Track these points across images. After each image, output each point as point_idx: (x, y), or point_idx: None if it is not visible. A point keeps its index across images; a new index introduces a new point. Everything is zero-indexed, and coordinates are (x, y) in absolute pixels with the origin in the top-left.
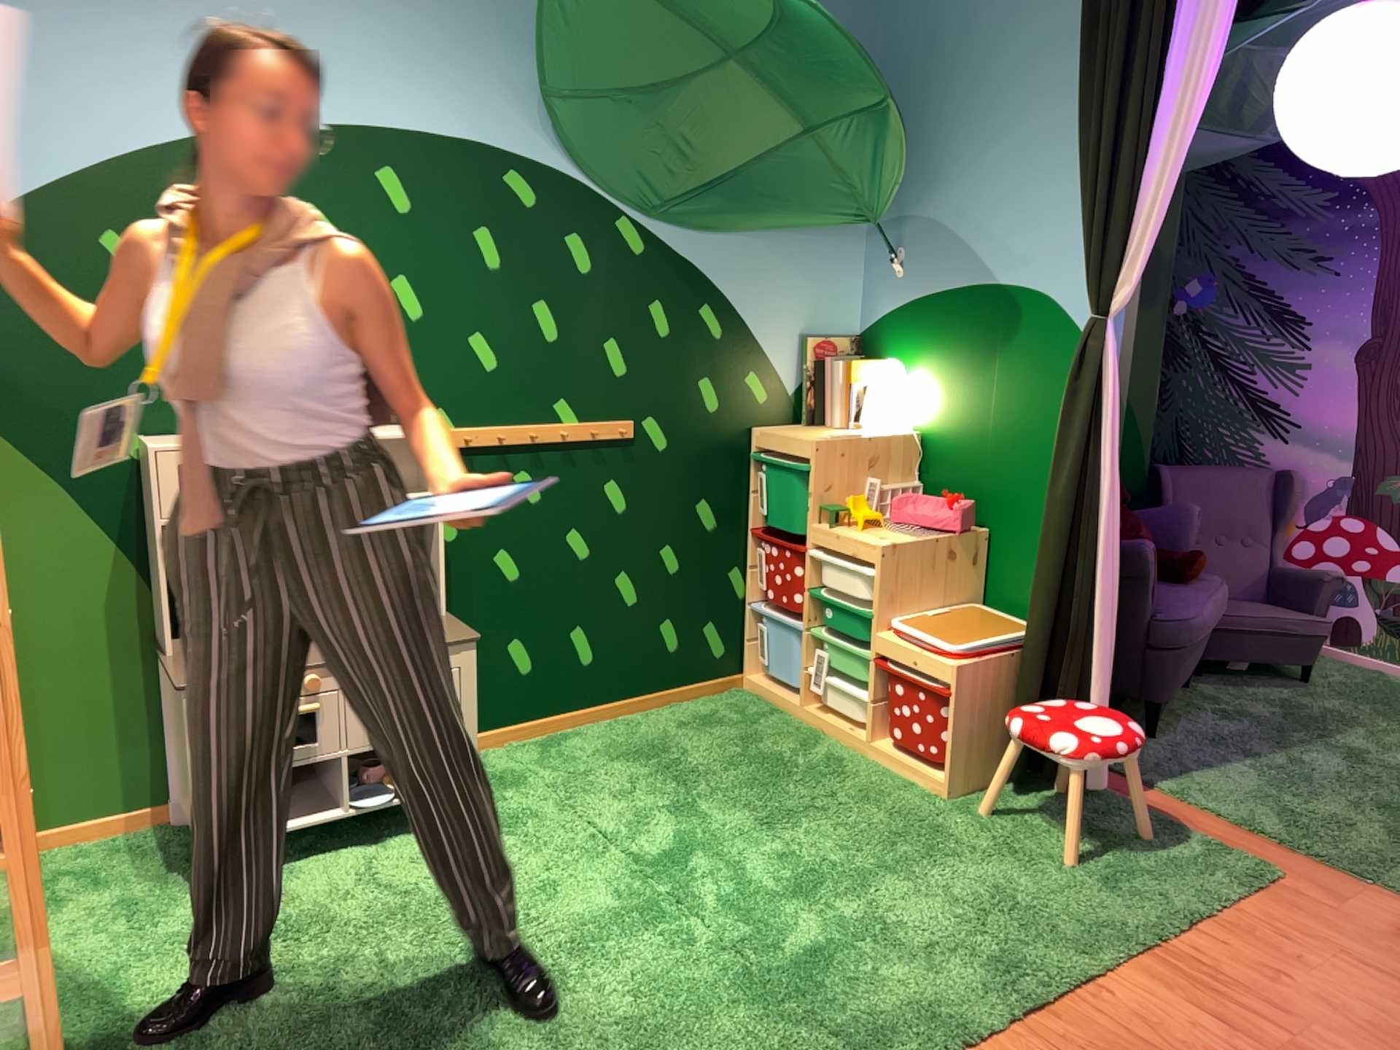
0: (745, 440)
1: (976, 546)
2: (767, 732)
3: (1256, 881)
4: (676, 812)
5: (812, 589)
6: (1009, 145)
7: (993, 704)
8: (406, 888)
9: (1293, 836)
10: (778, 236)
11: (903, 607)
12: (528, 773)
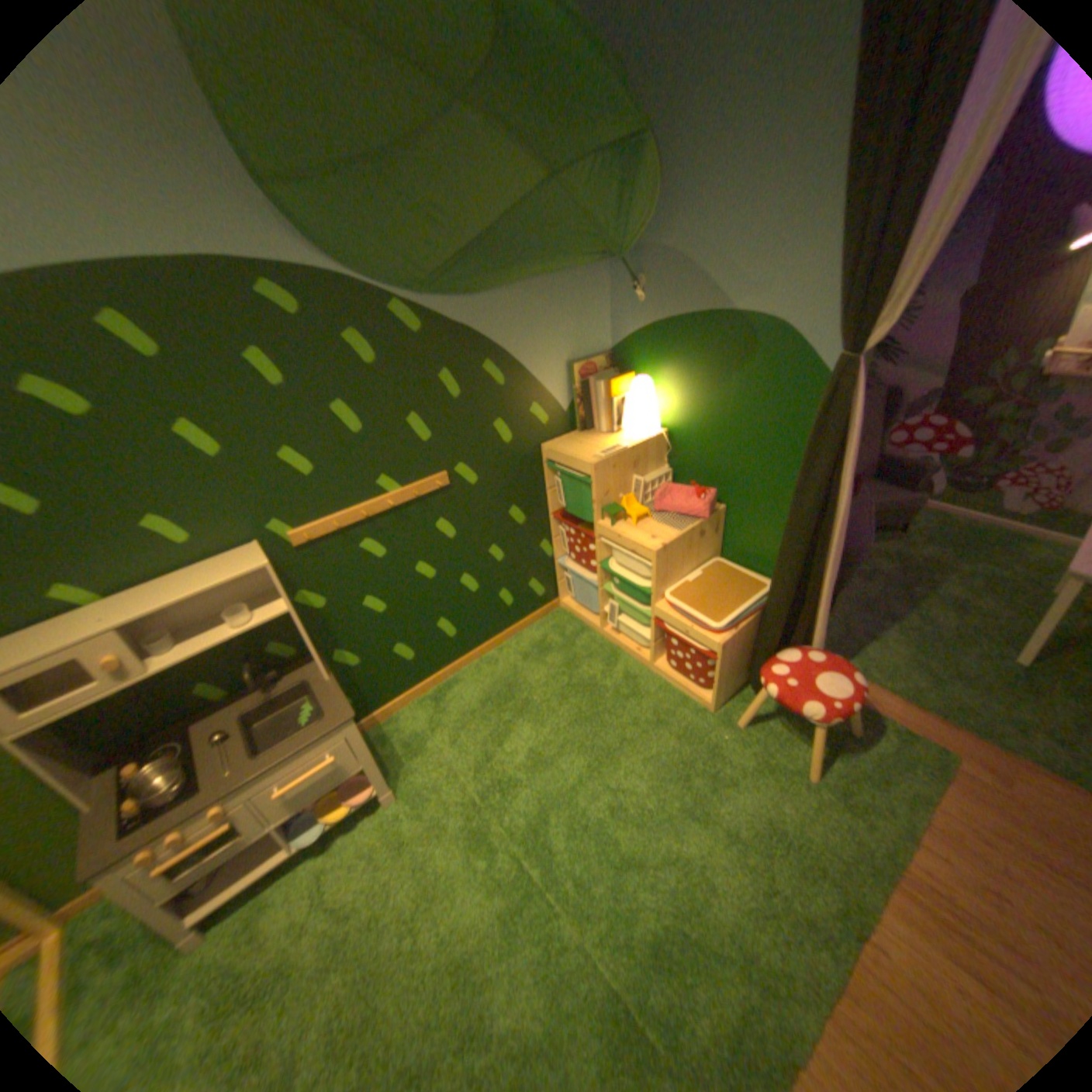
0: (537, 457)
1: (716, 521)
2: (581, 655)
3: (945, 776)
4: (532, 764)
5: (600, 564)
6: (749, 164)
7: (743, 650)
8: (346, 907)
9: (953, 713)
10: (538, 284)
11: (670, 582)
12: (427, 734)
